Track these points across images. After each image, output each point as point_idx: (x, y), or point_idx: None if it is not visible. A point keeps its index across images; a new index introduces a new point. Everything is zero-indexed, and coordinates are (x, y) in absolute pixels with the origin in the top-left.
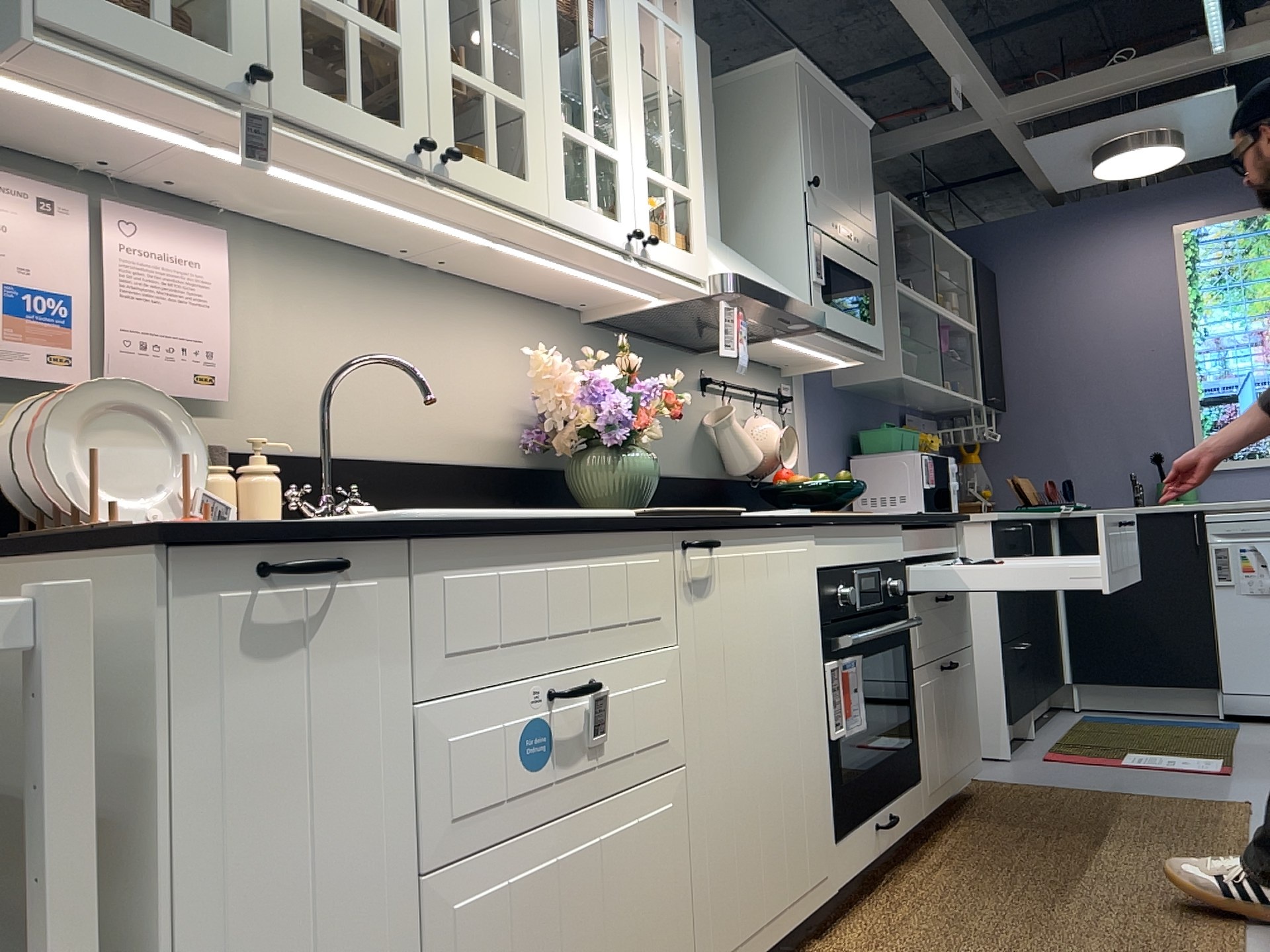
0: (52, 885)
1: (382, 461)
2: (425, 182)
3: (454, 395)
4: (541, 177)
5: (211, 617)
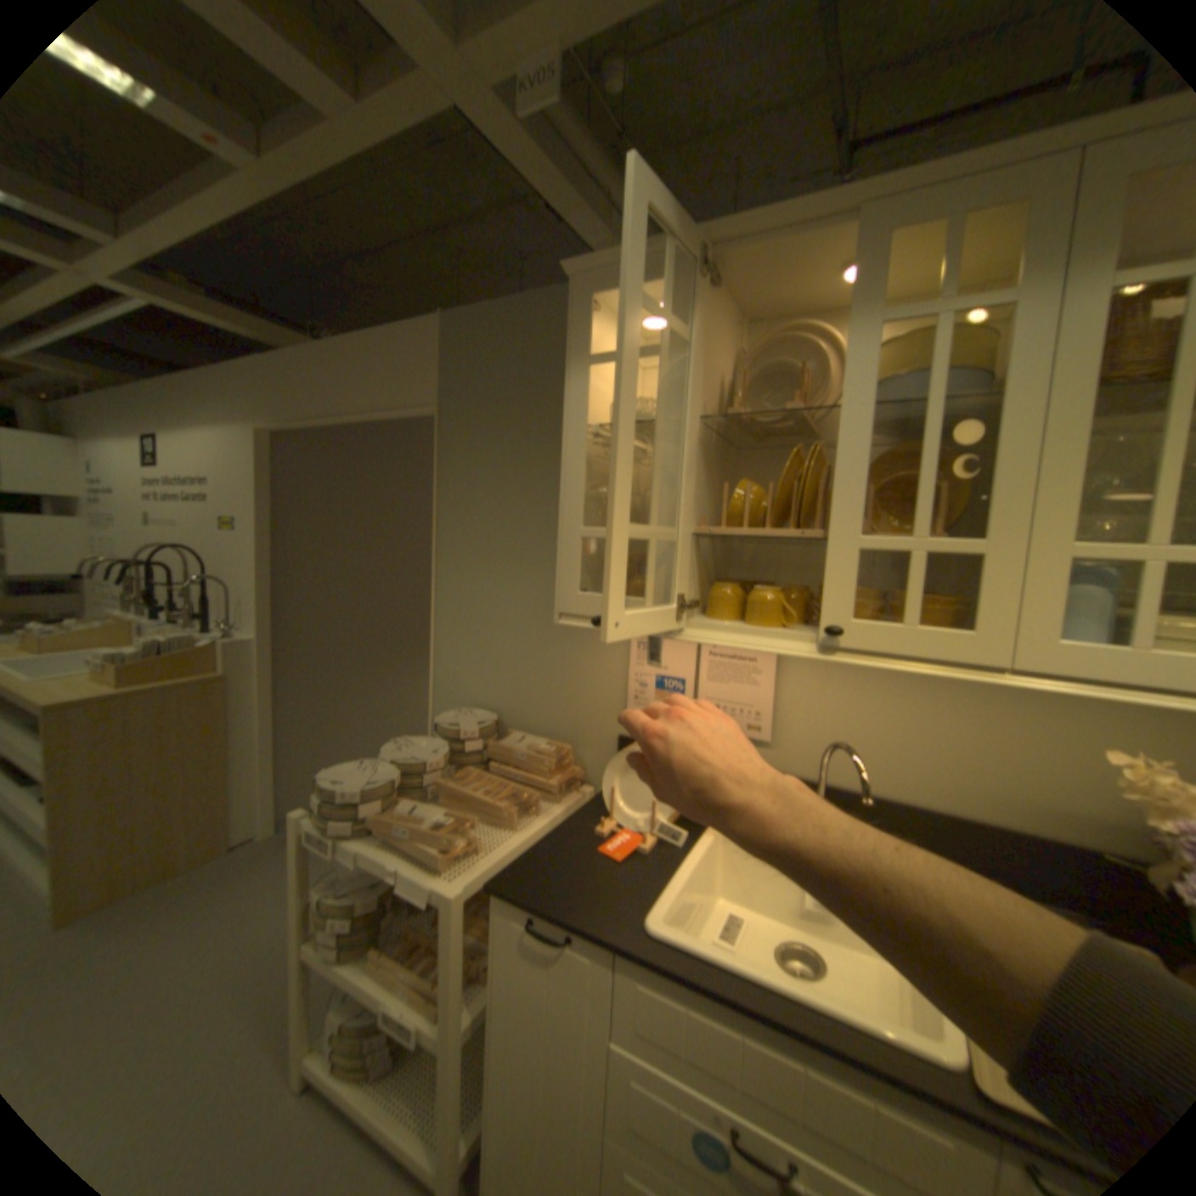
0: (443, 994)
1: (912, 808)
2: (815, 652)
3: (1029, 768)
4: (1005, 624)
5: (511, 932)
